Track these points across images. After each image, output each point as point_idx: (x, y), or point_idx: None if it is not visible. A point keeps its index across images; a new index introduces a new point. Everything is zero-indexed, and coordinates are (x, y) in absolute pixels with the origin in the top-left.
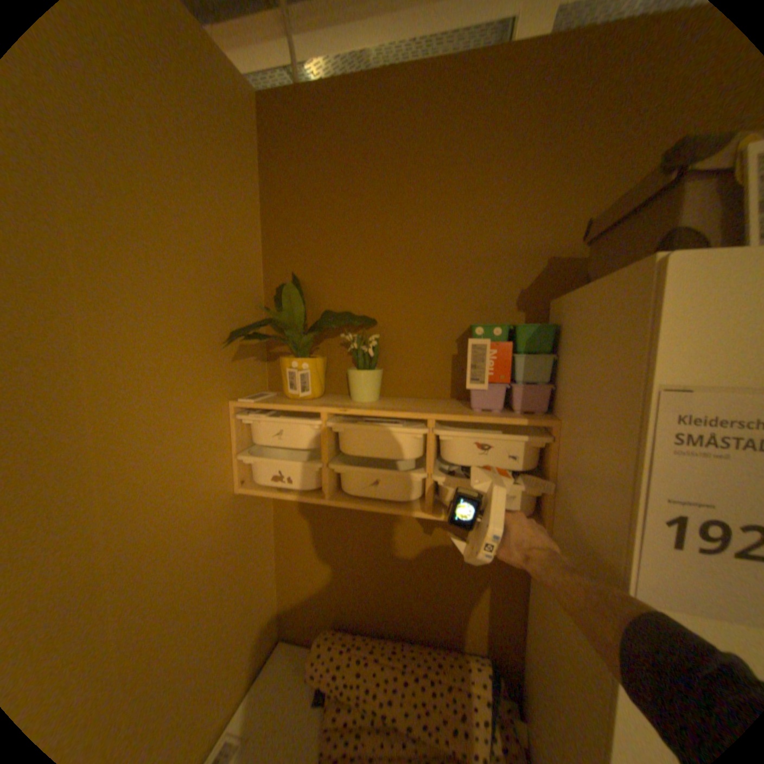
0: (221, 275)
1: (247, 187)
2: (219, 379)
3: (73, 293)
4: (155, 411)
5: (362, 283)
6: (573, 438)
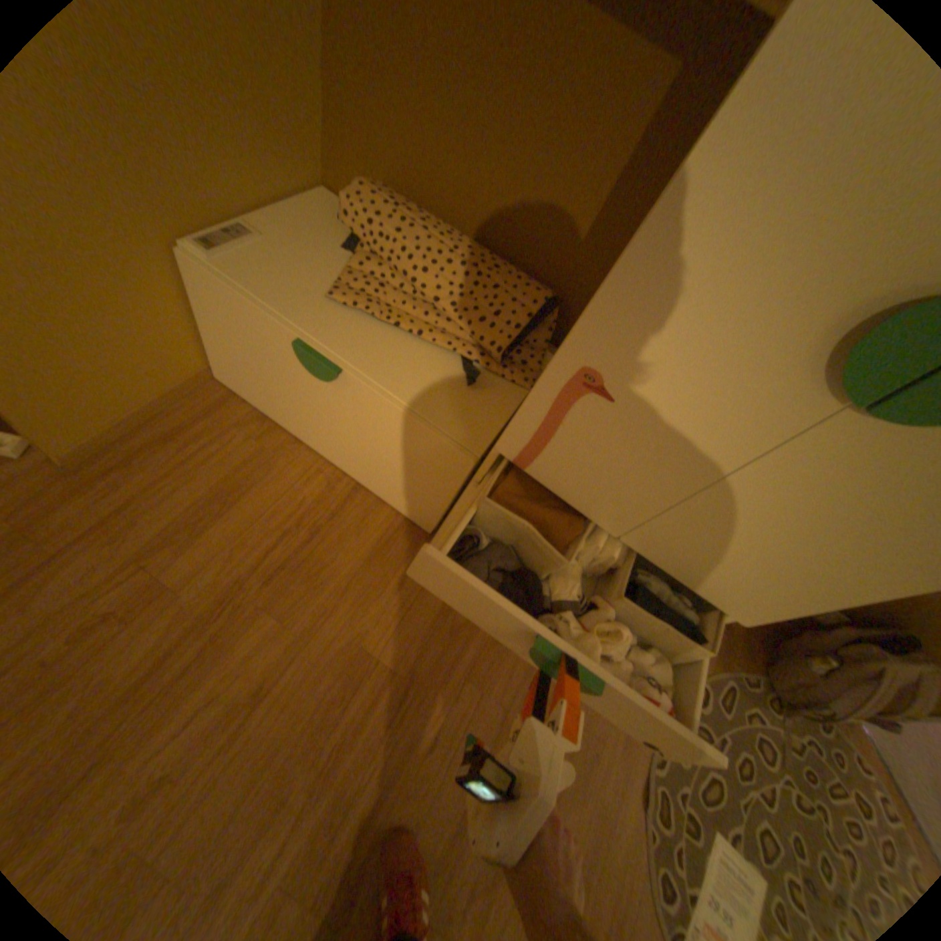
0: None
1: None
2: None
3: None
4: None
5: None
6: None
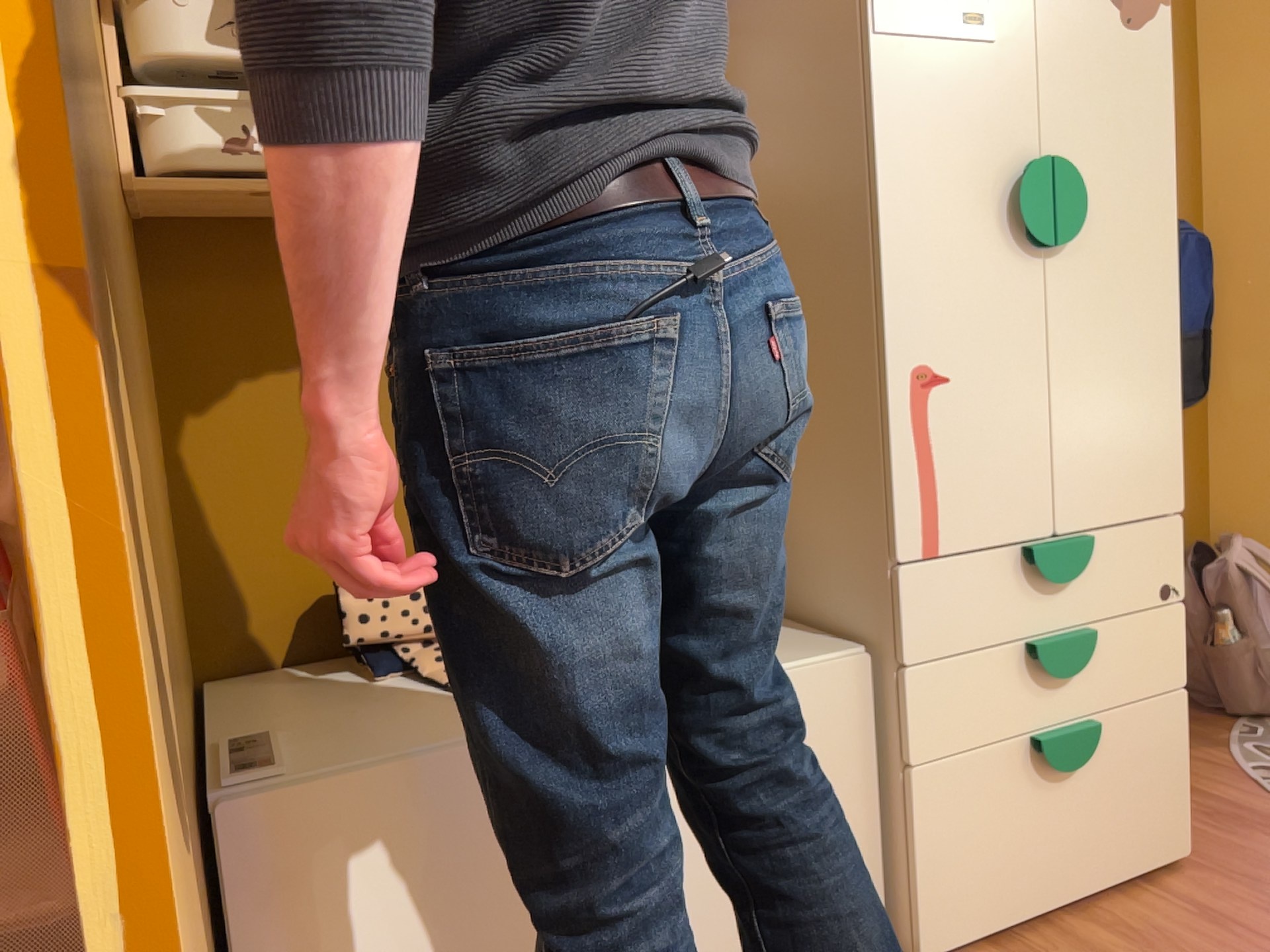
0: None
1: None
2: None
3: None
4: None
5: None
6: (746, 11)
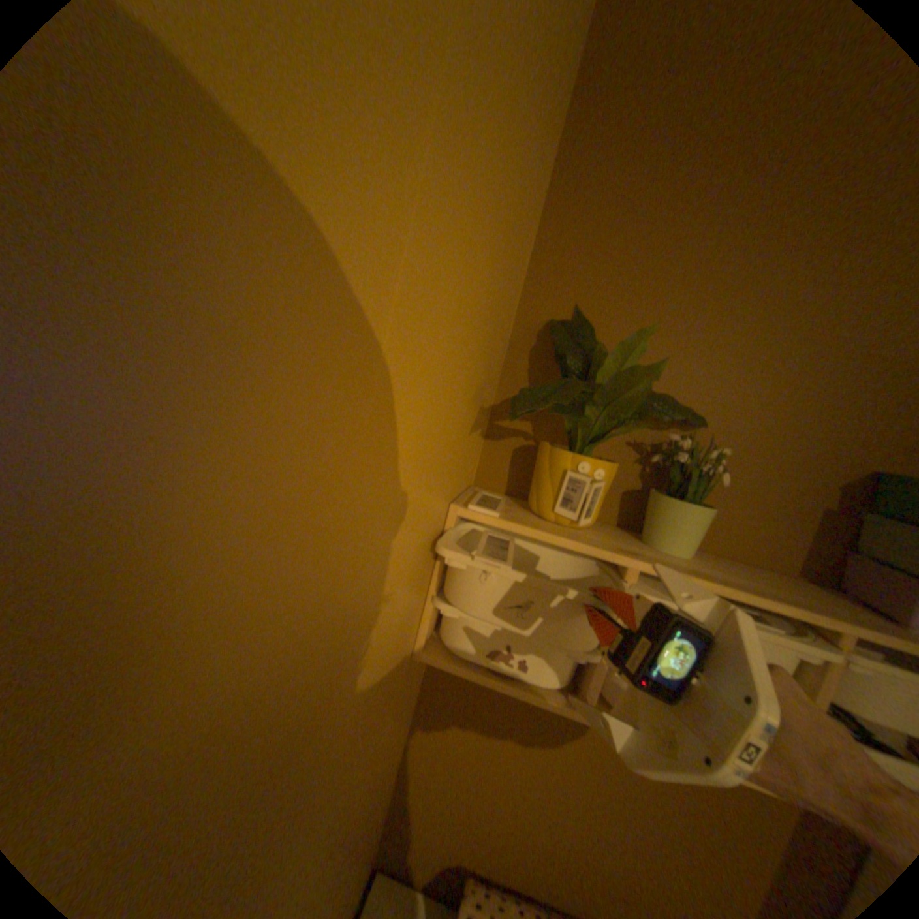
0: (506, 278)
1: (556, 138)
2: (456, 463)
3: (412, 223)
4: (404, 526)
5: (699, 352)
6: None
